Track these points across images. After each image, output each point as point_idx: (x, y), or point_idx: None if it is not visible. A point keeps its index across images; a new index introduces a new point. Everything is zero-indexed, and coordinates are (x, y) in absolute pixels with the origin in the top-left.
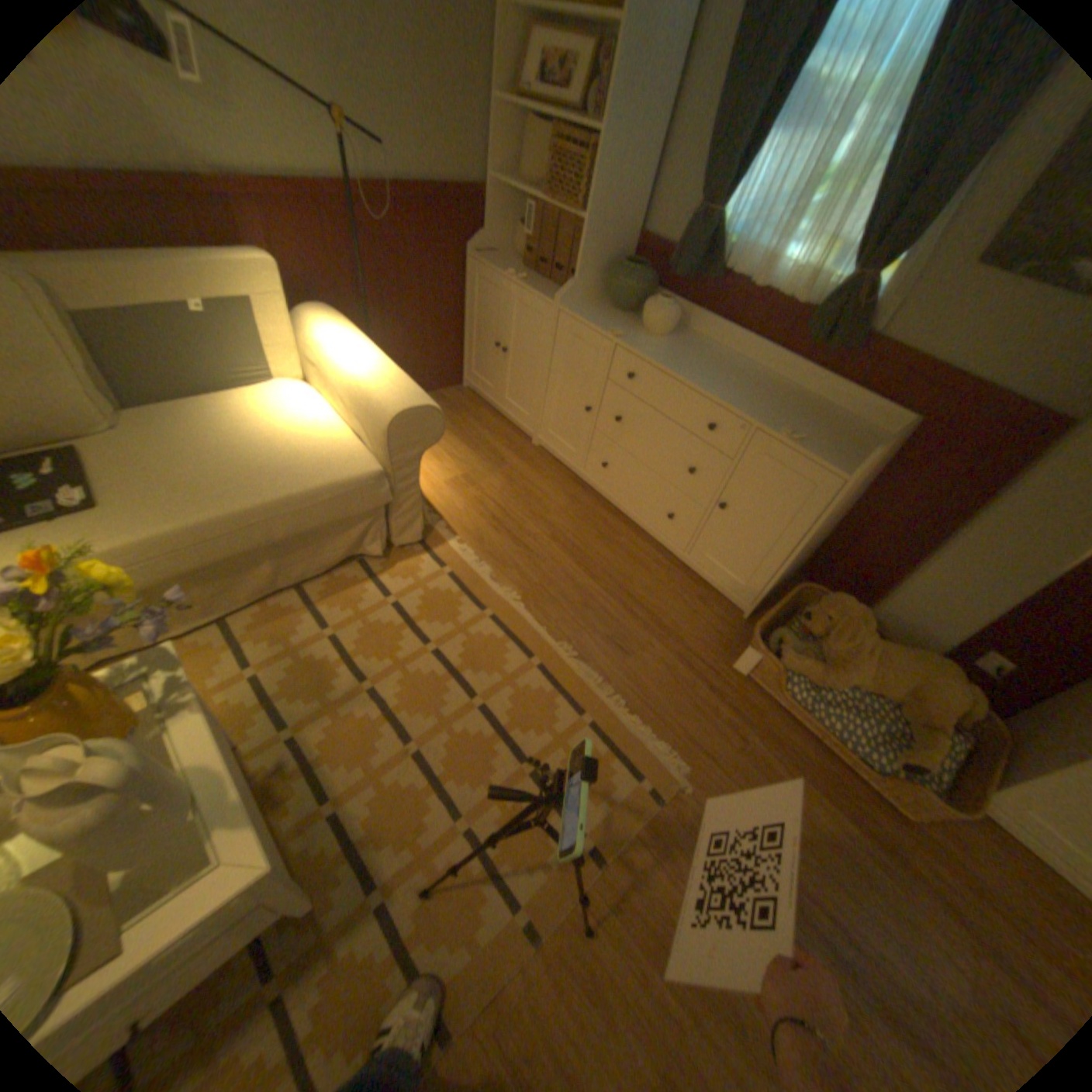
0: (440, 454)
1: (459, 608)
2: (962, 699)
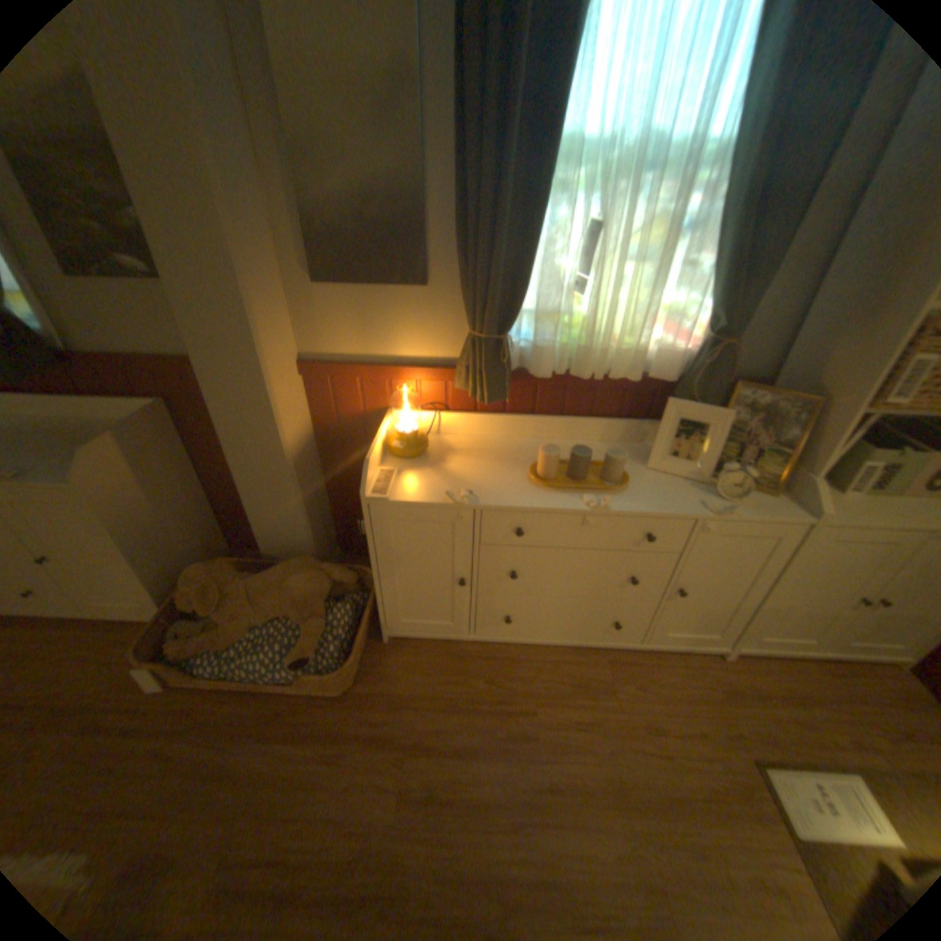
0: None
1: None
2: (310, 581)
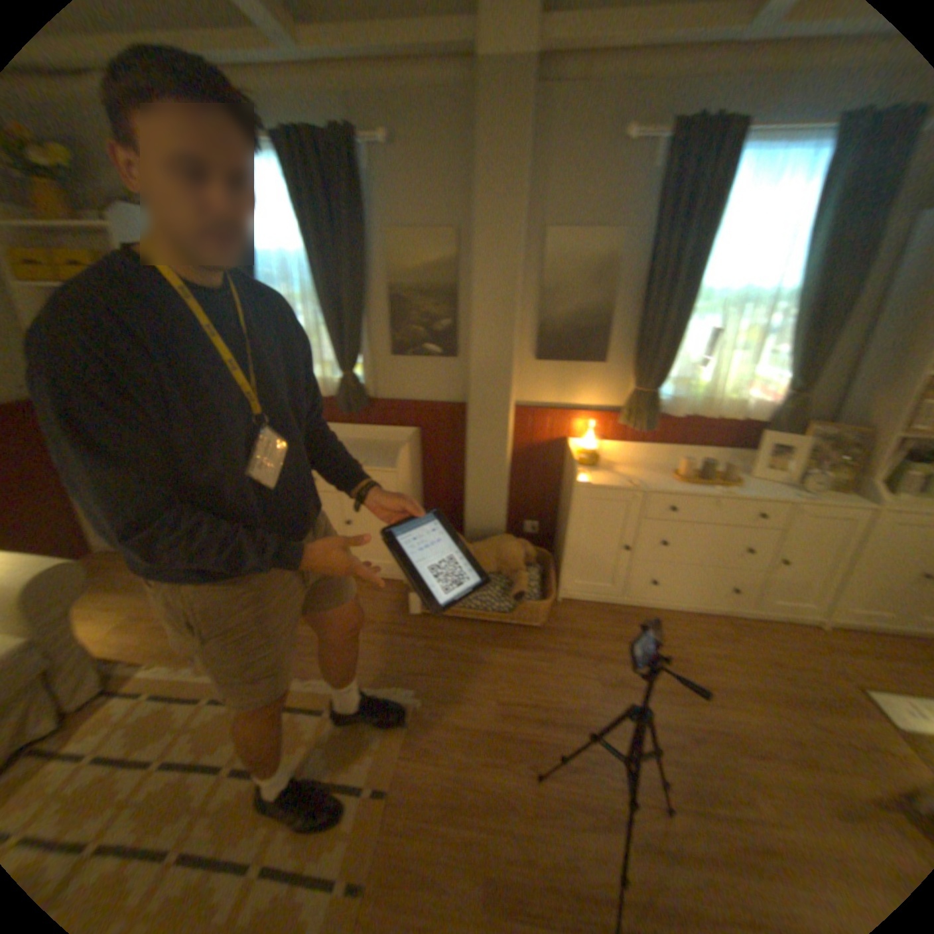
0: (94, 613)
1: (172, 716)
2: (516, 548)
